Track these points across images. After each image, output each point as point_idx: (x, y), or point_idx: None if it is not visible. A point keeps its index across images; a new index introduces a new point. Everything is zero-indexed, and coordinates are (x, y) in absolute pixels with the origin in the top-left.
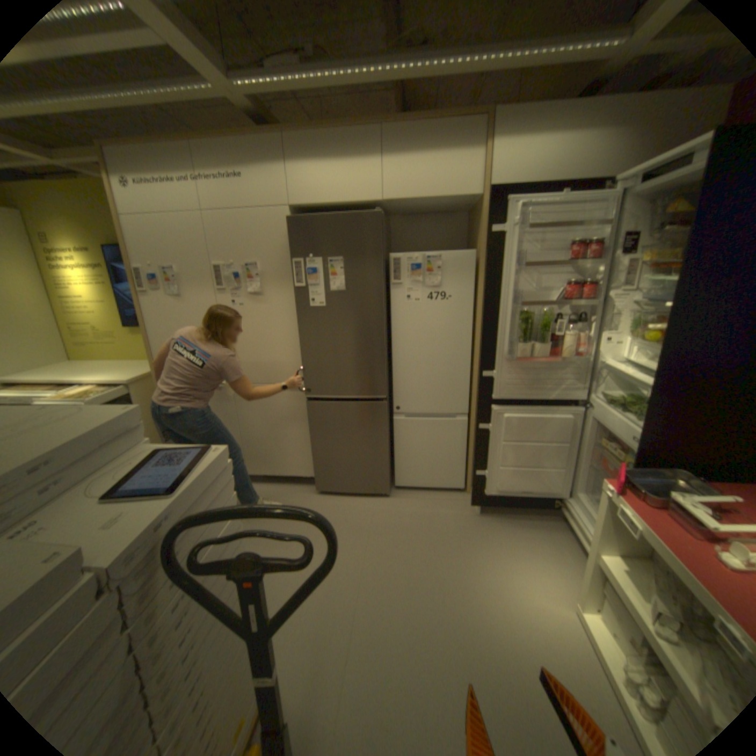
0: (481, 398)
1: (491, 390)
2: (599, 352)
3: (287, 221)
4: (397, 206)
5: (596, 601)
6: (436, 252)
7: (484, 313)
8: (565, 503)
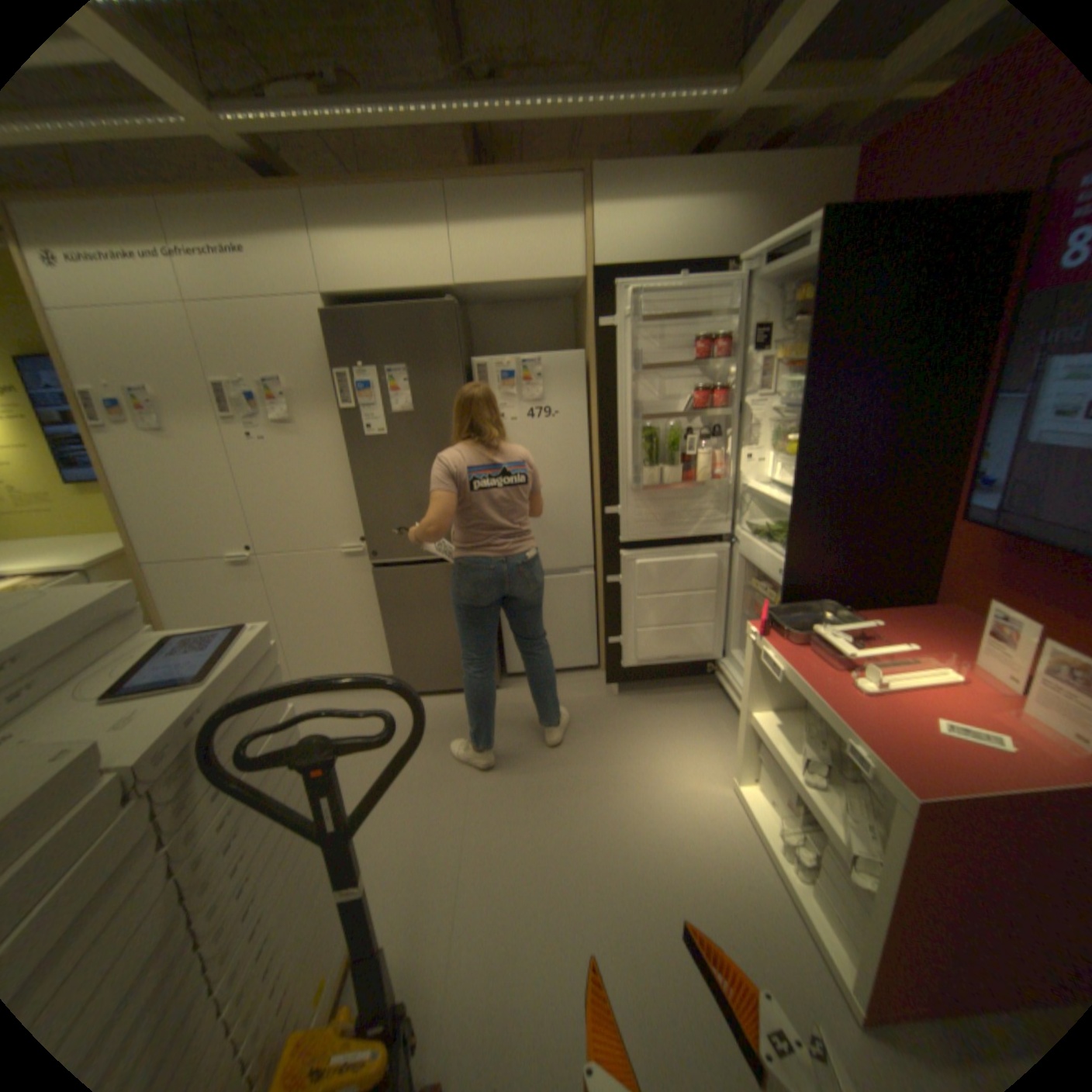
0: (606, 543)
1: (617, 532)
2: (741, 474)
3: (320, 316)
4: (476, 293)
5: (750, 767)
6: (533, 355)
7: (601, 432)
8: (718, 666)
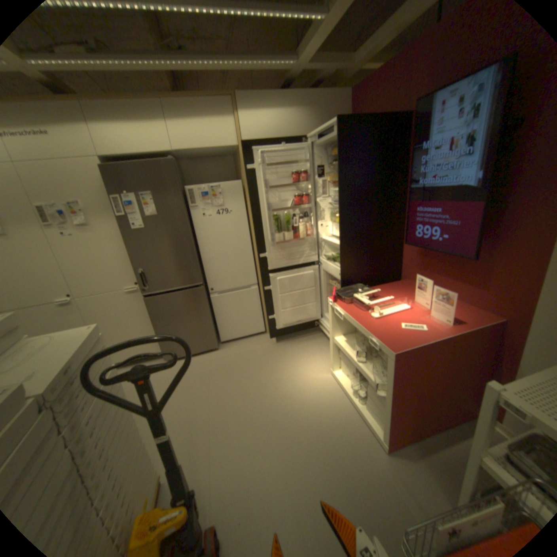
0: (262, 271)
1: (267, 265)
2: (319, 233)
3: (99, 168)
4: (184, 154)
5: (336, 361)
6: (216, 183)
7: (254, 219)
8: (319, 322)
